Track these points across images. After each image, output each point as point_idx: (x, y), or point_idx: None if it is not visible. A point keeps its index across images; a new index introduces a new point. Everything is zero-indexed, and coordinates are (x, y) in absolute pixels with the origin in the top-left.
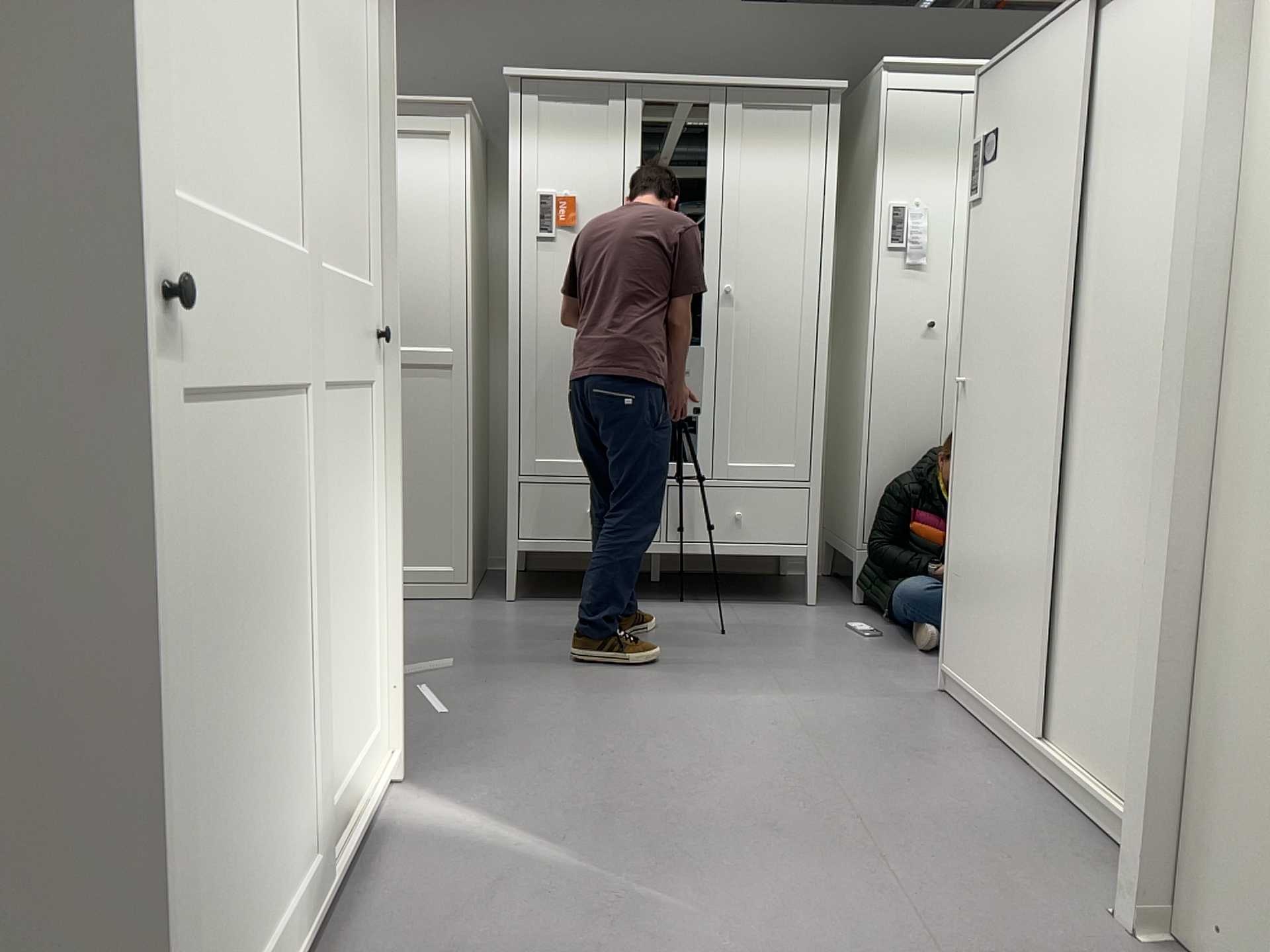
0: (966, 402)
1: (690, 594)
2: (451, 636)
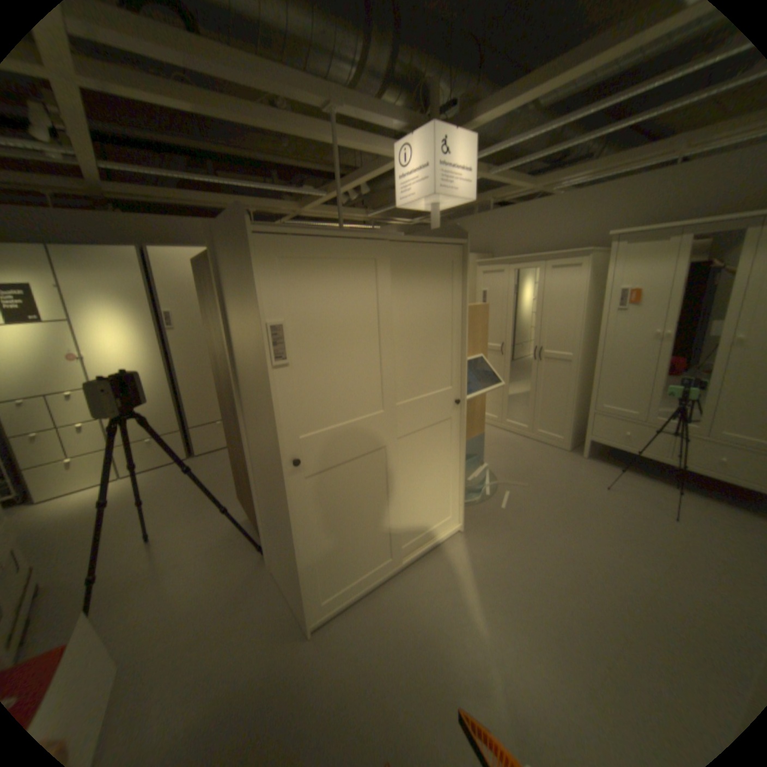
0: None
1: (689, 485)
2: (543, 469)
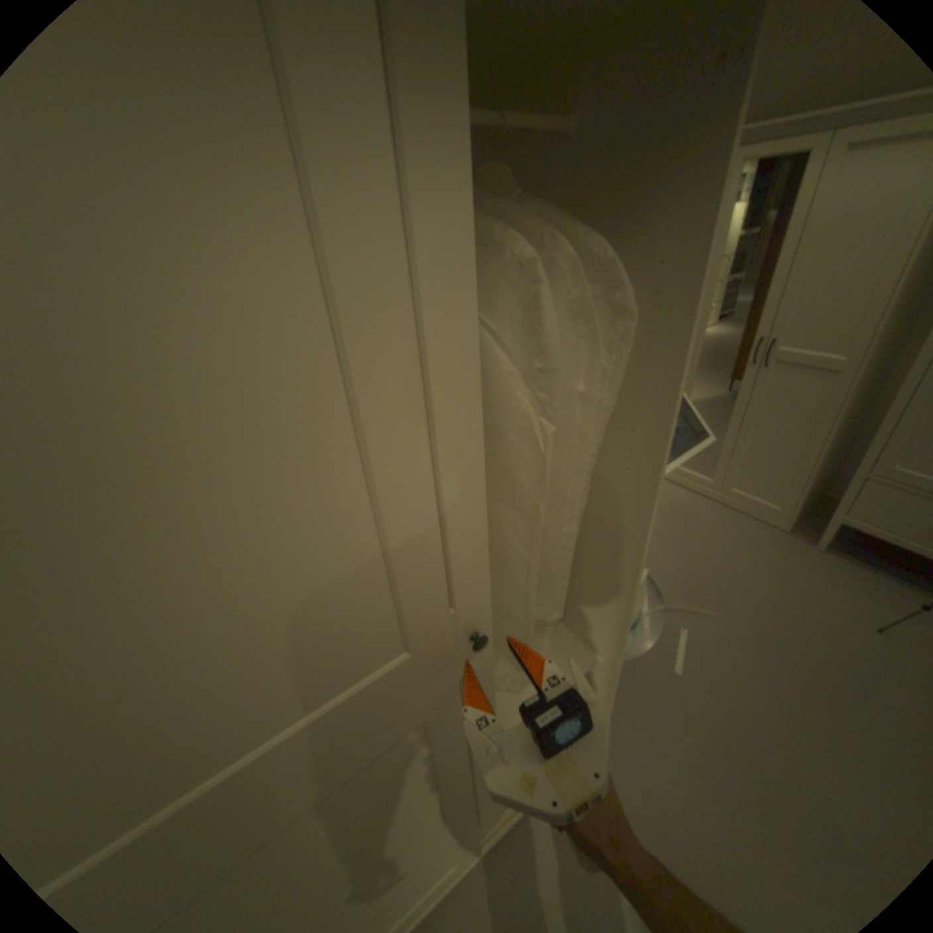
0: None
1: None
2: (744, 575)
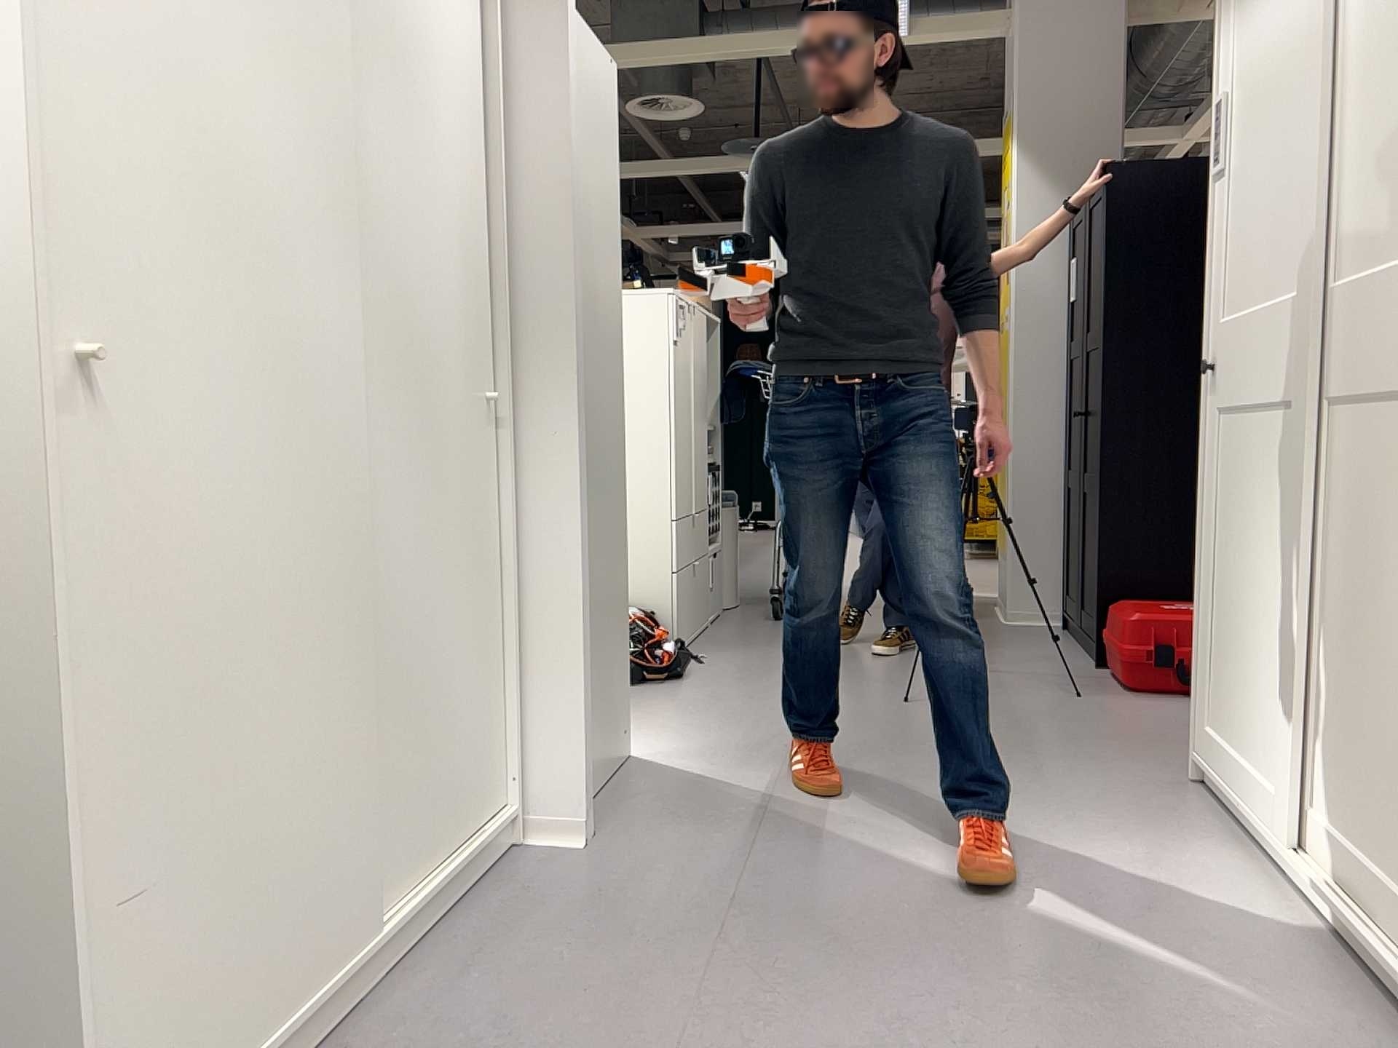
0: (97, 414)
1: None
2: None
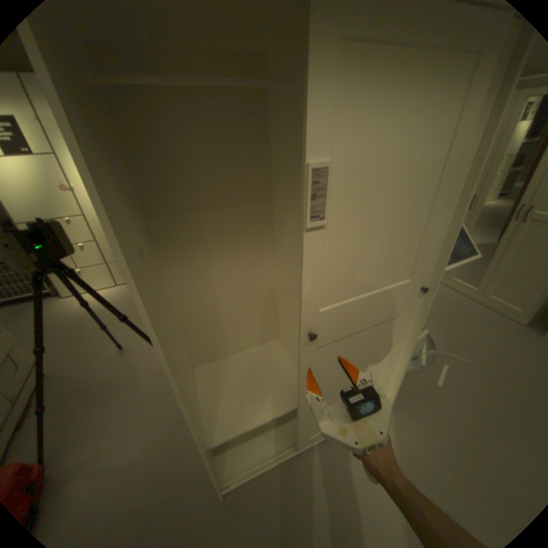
0: None
1: None
2: (491, 344)
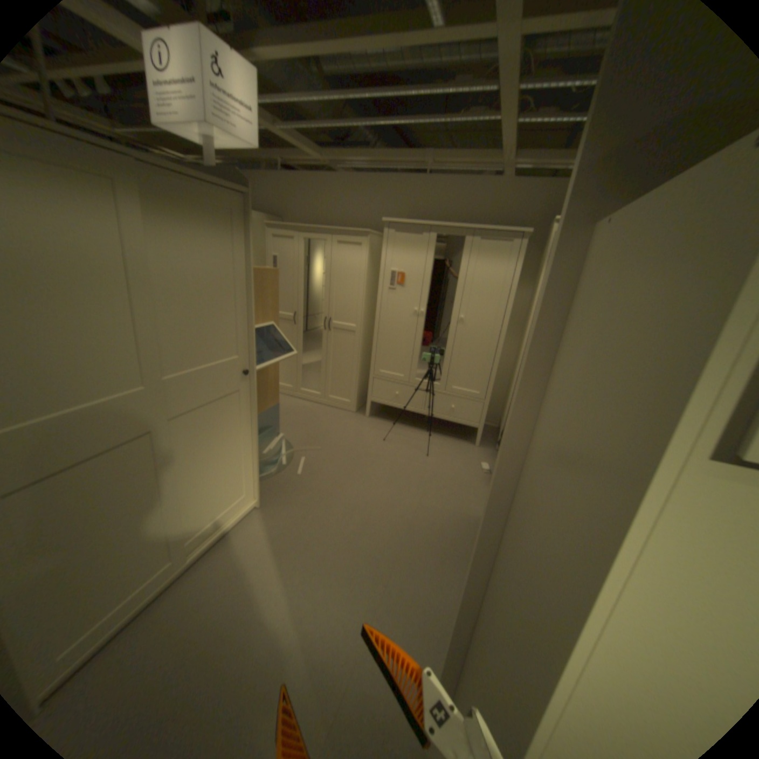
0: None
1: (434, 427)
2: (334, 431)
